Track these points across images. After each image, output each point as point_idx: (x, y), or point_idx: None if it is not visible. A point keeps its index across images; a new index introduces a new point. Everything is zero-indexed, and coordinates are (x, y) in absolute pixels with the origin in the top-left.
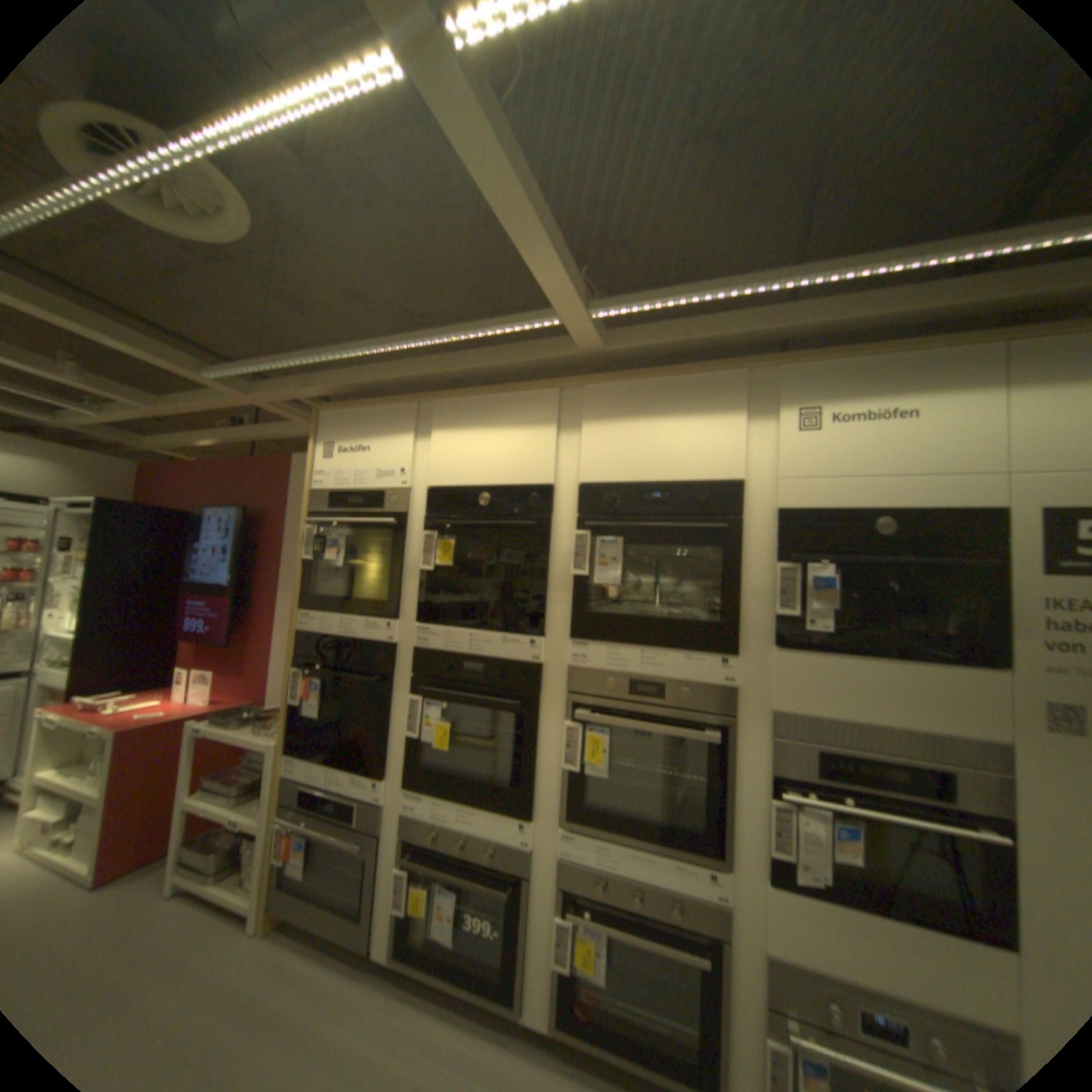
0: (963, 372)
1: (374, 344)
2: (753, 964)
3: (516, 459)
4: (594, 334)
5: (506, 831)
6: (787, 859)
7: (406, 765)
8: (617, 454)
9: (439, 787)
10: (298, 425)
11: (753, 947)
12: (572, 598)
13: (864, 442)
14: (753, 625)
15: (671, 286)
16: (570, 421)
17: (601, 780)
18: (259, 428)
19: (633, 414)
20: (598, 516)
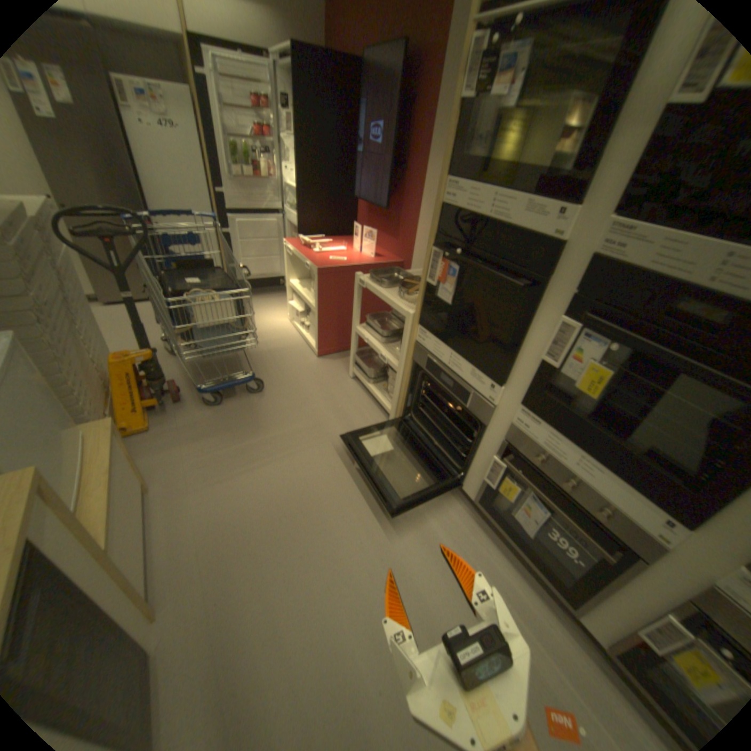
0: None
1: None
2: None
3: None
4: None
5: (648, 512)
6: None
7: (535, 384)
8: None
9: (570, 423)
10: None
11: None
12: None
13: None
14: None
15: None
16: None
17: None
18: None
19: None
20: None
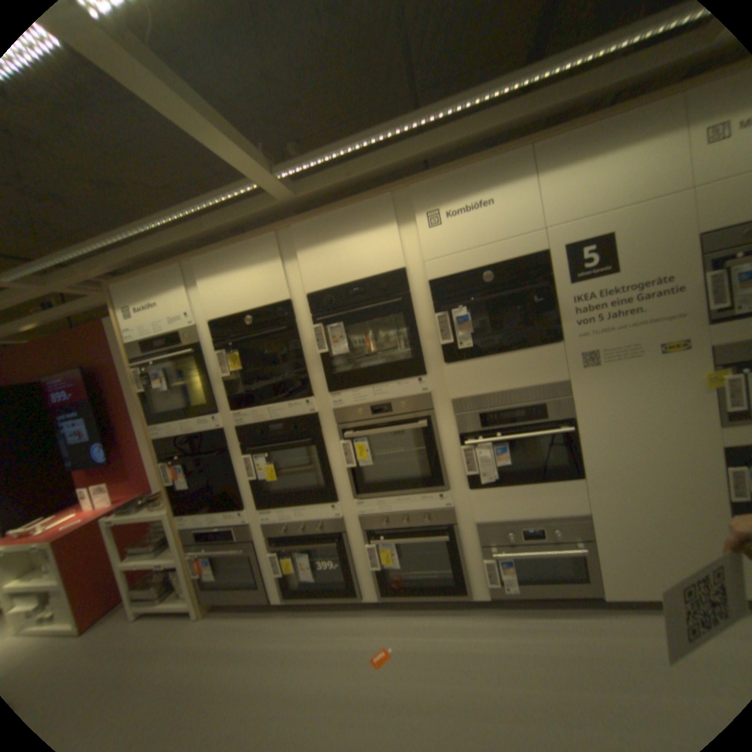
0: (511, 169)
1: (127, 227)
2: (469, 529)
3: (260, 287)
4: (283, 189)
5: (324, 511)
6: (474, 473)
7: (253, 496)
8: (324, 268)
9: (278, 501)
10: (95, 297)
11: (467, 521)
12: (323, 368)
13: (466, 227)
14: (429, 354)
15: (323, 144)
16: (287, 253)
17: (370, 466)
18: (65, 305)
19: (326, 239)
20: (323, 312)
